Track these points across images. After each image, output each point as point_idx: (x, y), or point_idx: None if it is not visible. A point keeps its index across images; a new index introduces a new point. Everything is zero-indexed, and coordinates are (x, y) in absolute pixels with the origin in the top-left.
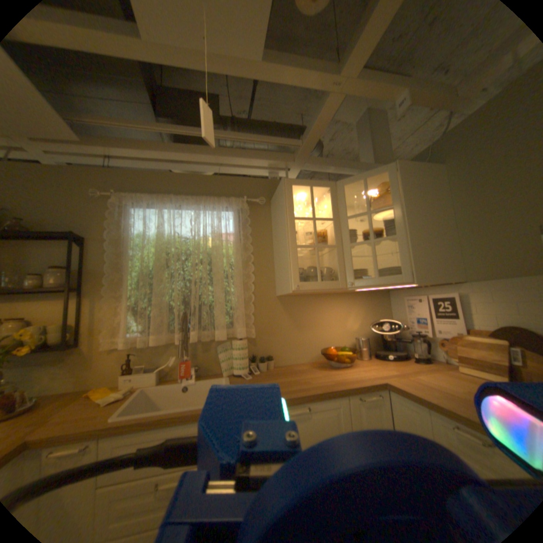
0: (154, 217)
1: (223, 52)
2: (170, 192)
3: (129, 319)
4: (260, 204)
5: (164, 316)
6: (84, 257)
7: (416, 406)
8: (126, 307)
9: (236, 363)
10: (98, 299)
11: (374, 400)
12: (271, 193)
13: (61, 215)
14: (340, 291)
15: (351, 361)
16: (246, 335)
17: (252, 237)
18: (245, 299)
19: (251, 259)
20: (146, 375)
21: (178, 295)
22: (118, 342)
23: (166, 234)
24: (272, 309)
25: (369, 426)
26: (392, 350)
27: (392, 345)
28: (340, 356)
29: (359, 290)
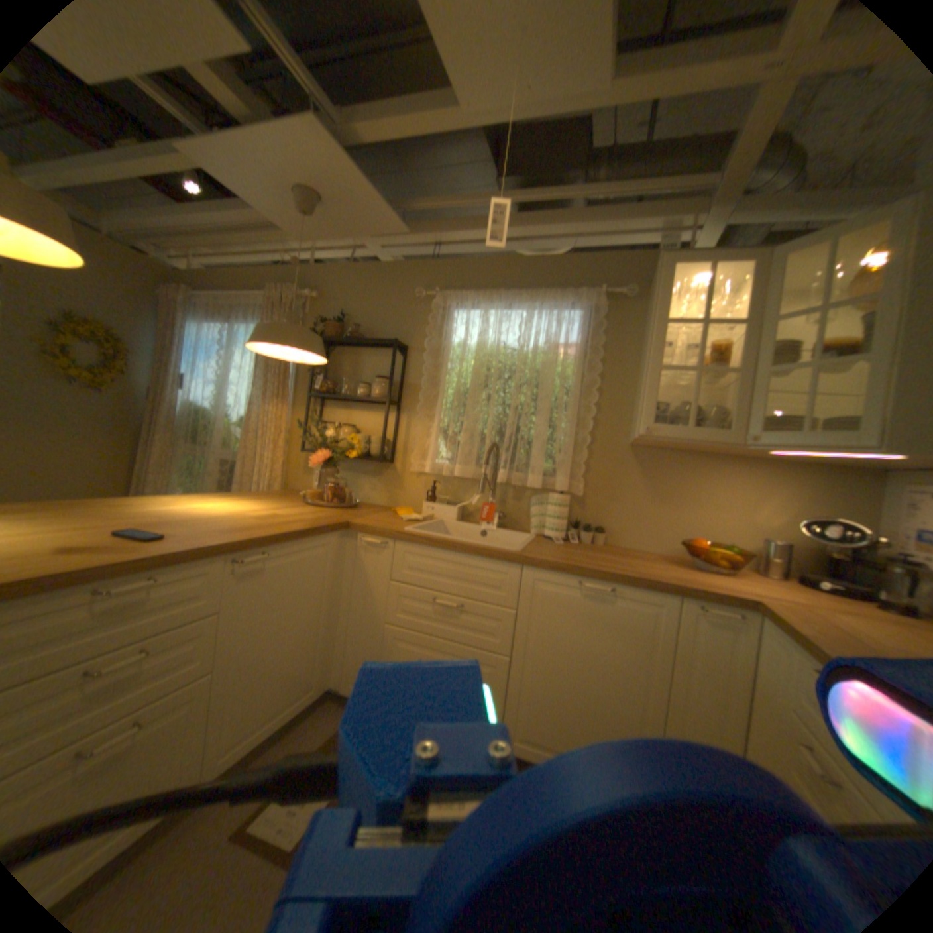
0: (478, 320)
1: (554, 95)
2: (501, 285)
3: (439, 442)
4: (631, 296)
5: (473, 446)
6: (405, 367)
7: (788, 640)
8: (437, 428)
9: (549, 521)
10: (414, 416)
11: (724, 615)
12: (654, 275)
13: (389, 320)
14: (754, 454)
15: (736, 570)
16: (571, 491)
17: (607, 349)
18: (579, 441)
19: (597, 383)
20: (447, 507)
21: (492, 422)
22: (427, 466)
23: (489, 343)
24: (619, 463)
25: (707, 649)
26: (843, 579)
27: (846, 570)
28: (711, 554)
29: (777, 453)
